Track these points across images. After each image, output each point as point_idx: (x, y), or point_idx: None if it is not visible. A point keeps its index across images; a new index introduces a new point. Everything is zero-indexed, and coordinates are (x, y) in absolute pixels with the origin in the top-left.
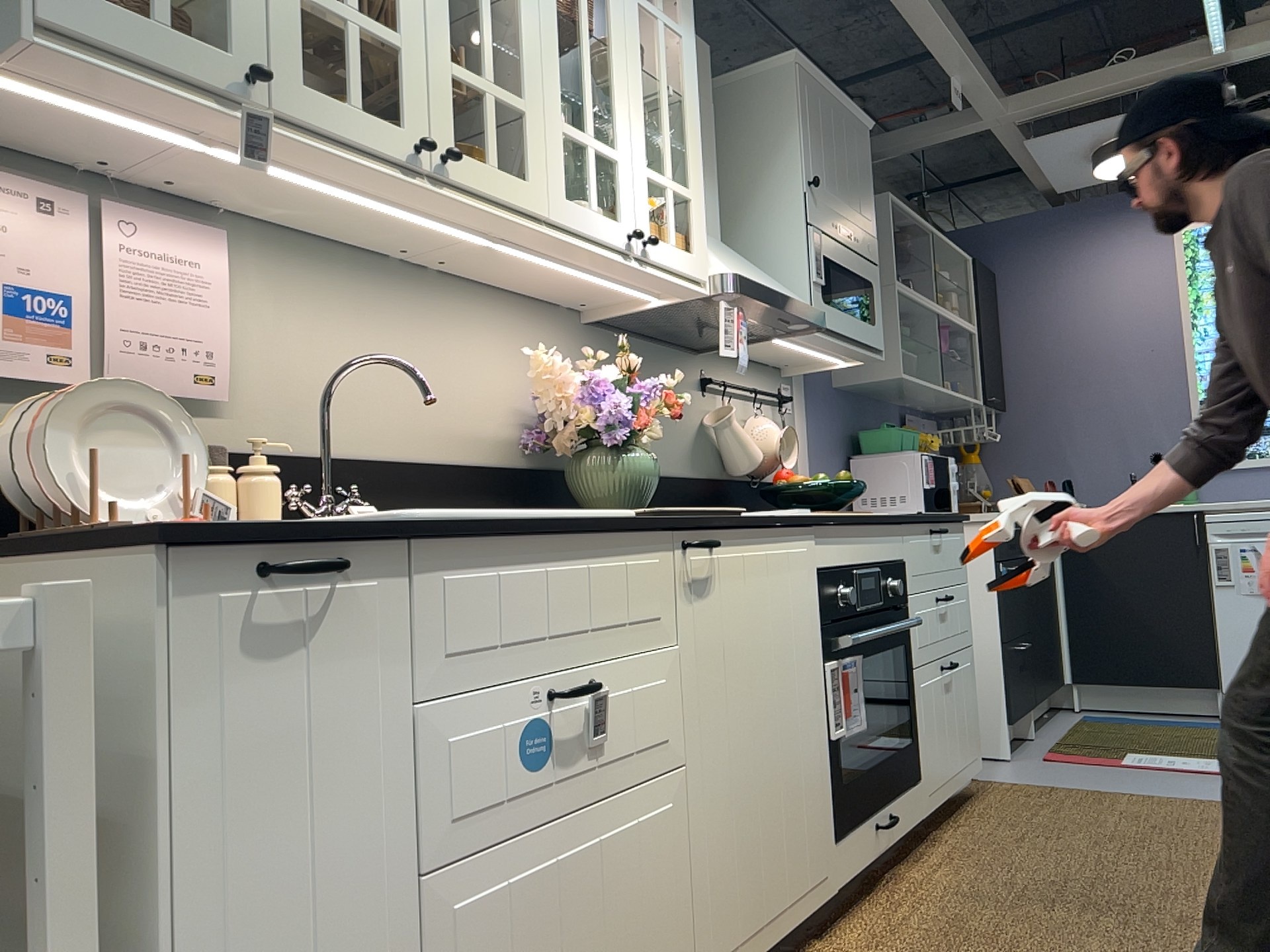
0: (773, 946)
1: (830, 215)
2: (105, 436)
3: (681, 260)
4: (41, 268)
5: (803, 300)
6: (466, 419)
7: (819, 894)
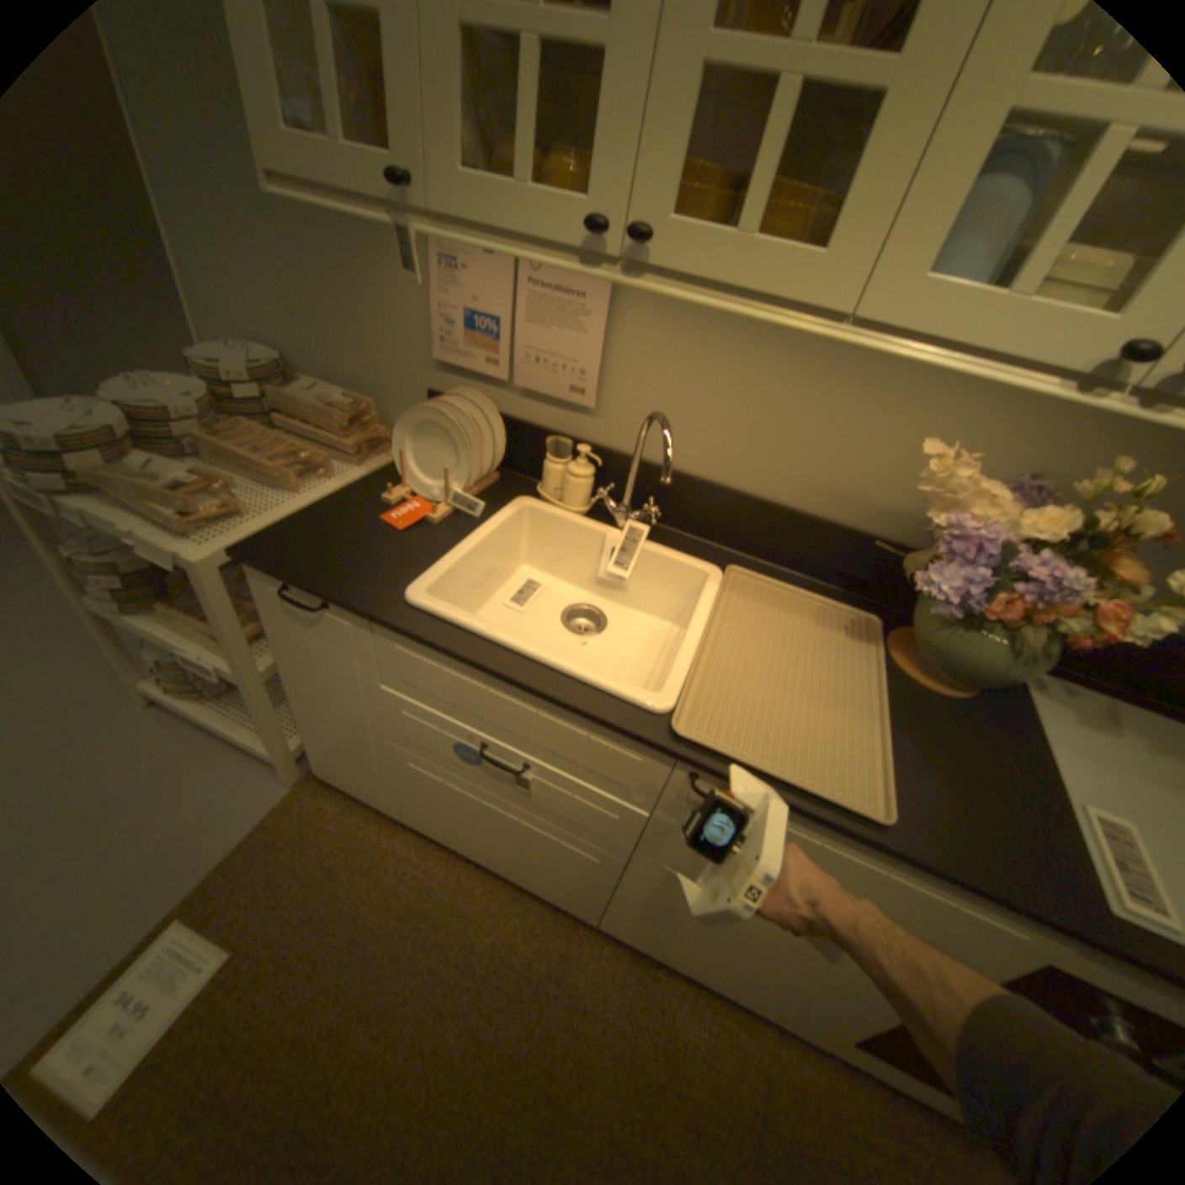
0: (702, 984)
1: None
2: (437, 437)
3: None
4: (483, 297)
5: None
6: (854, 478)
7: (792, 1029)
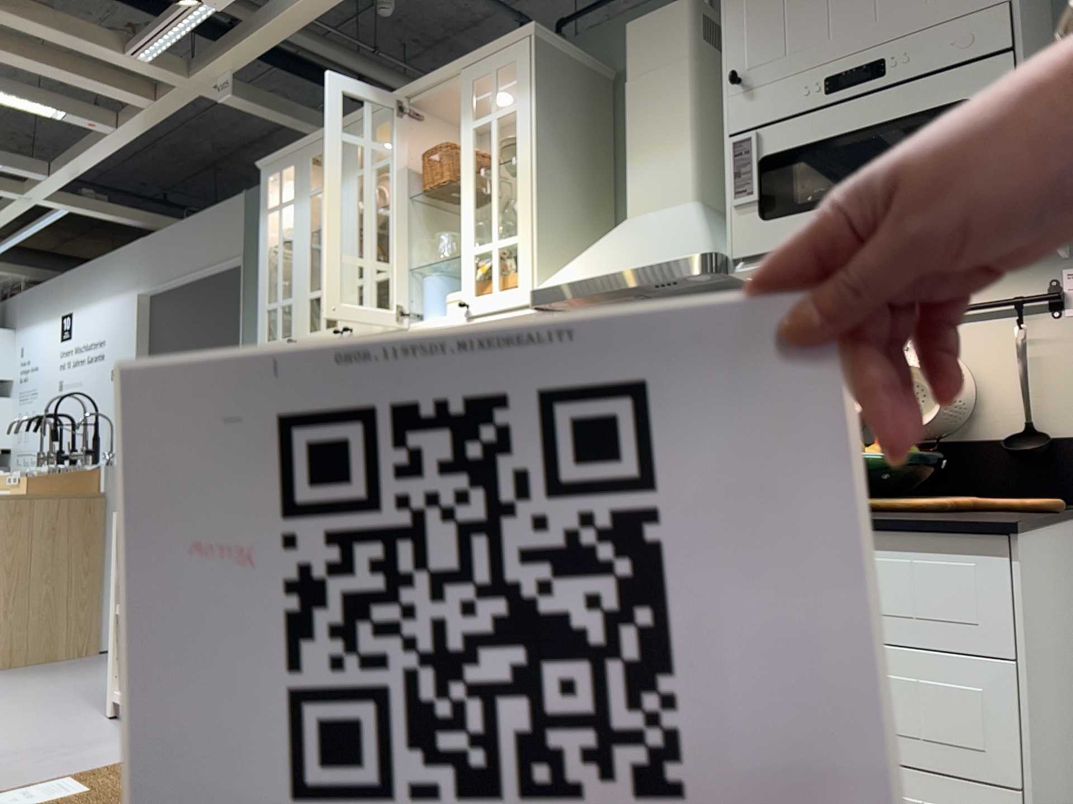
0: None
1: (790, 86)
2: None
3: (500, 299)
4: None
5: (683, 249)
6: None
7: None
